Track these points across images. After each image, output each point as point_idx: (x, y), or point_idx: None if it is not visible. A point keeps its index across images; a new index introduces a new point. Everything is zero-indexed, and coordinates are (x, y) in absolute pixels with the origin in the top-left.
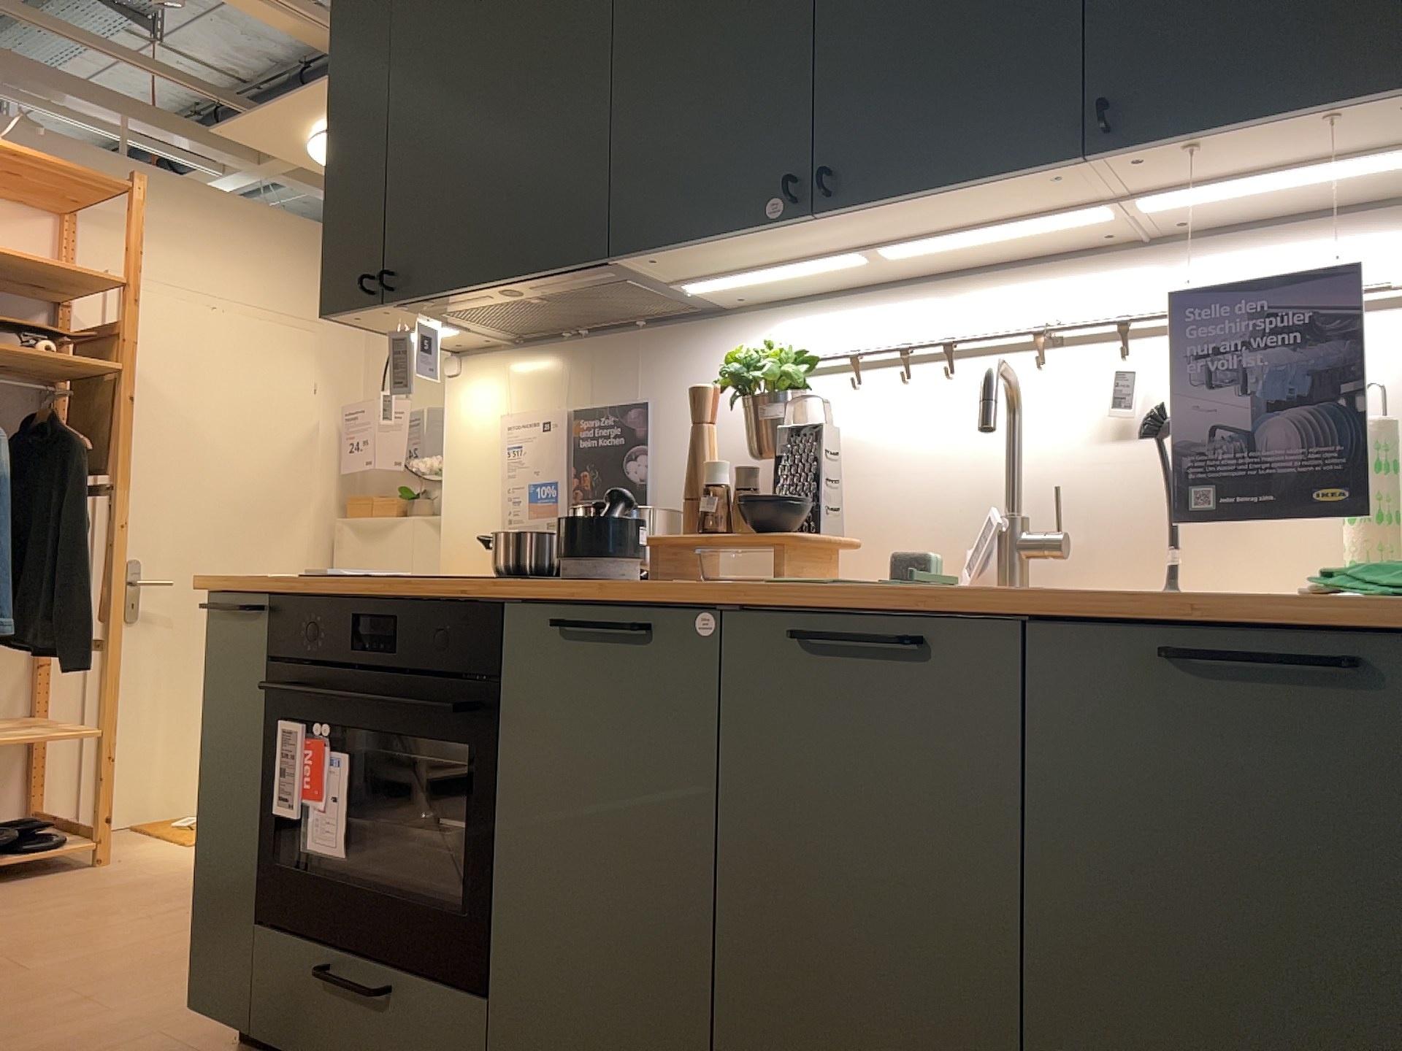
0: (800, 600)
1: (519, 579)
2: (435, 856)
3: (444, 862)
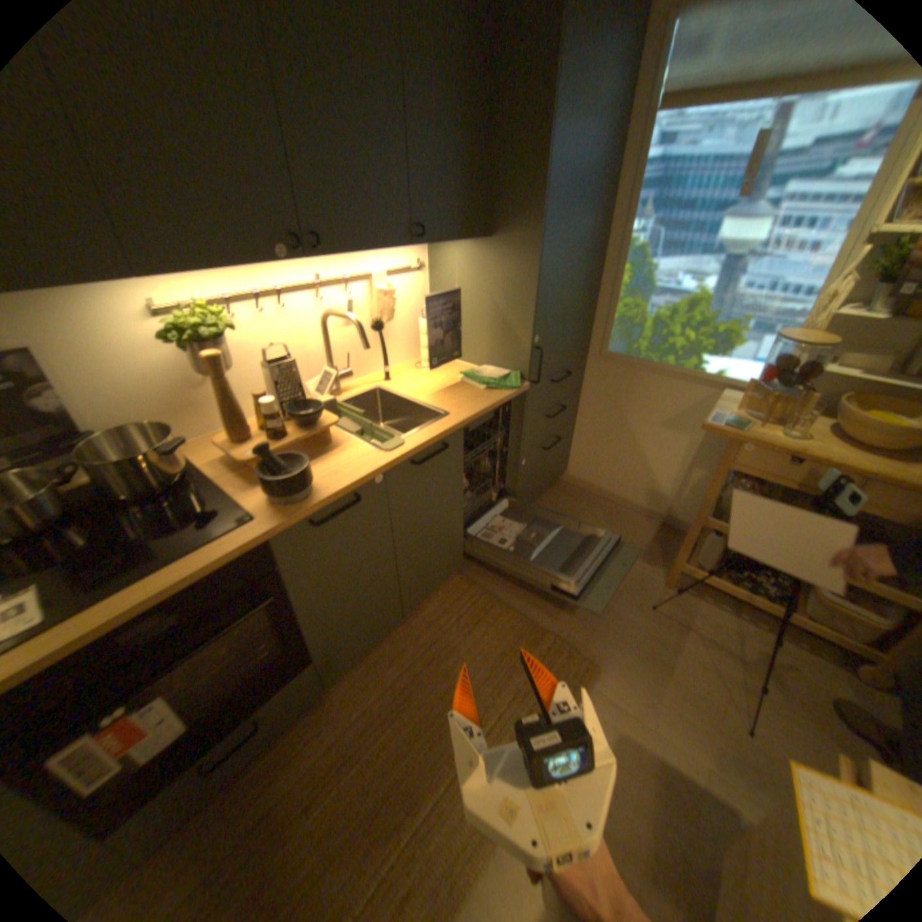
0: (413, 453)
1: (245, 524)
2: (234, 668)
3: (237, 666)
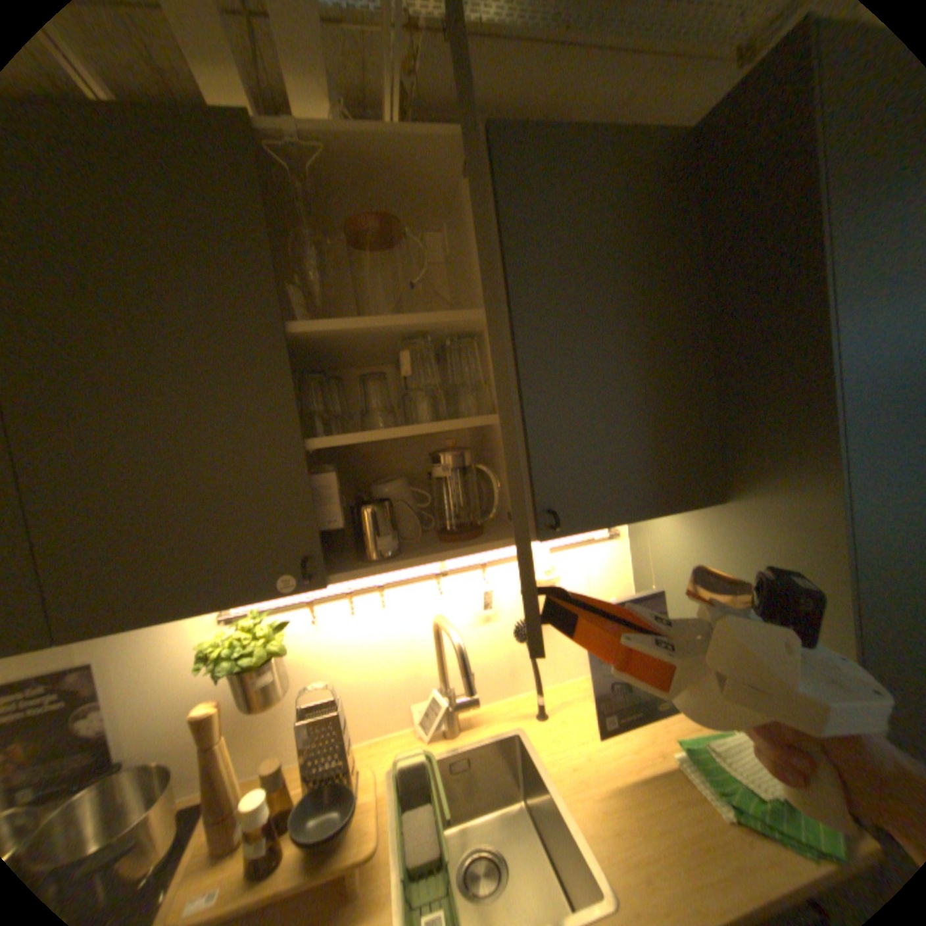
0: None
1: None
2: None
3: None
